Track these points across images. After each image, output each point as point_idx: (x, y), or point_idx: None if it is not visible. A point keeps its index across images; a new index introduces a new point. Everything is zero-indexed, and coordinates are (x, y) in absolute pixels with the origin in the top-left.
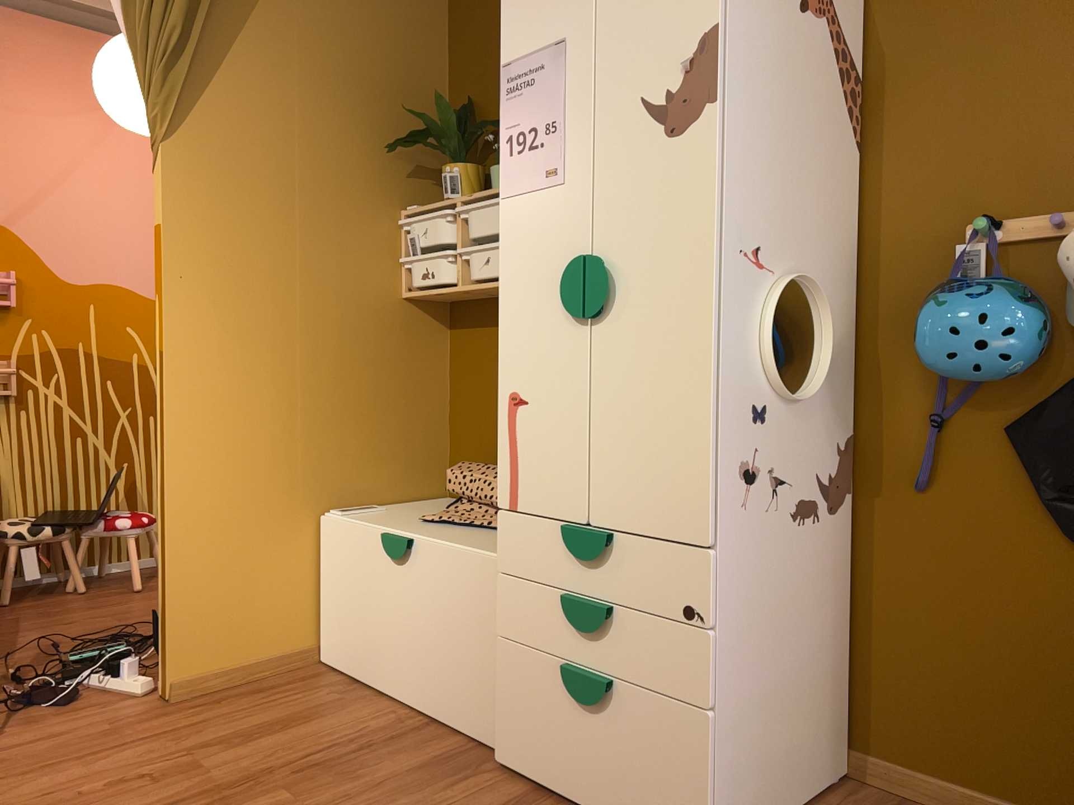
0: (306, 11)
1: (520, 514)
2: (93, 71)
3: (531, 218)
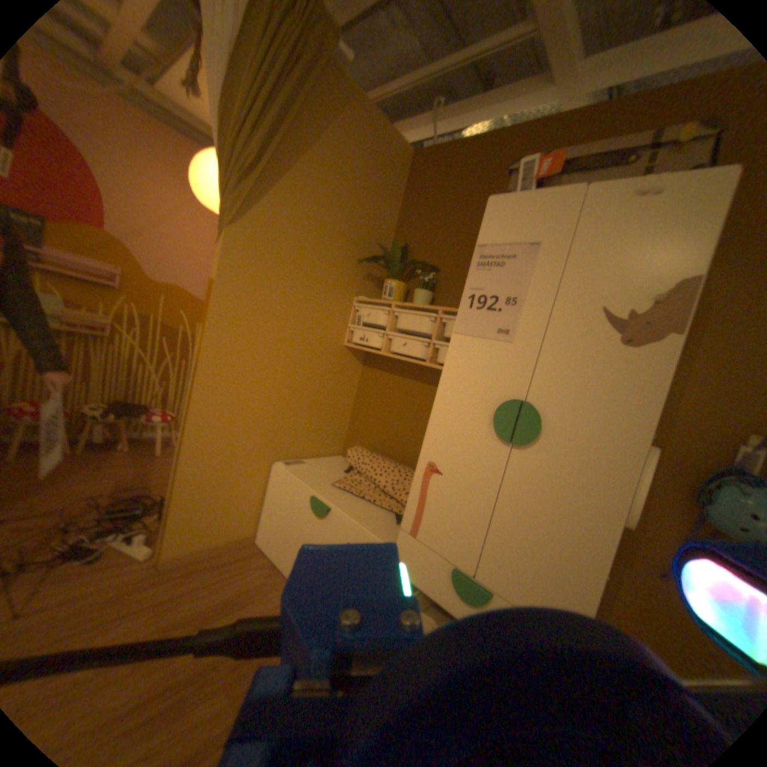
0: (331, 165)
1: (418, 541)
2: (188, 163)
3: (477, 356)
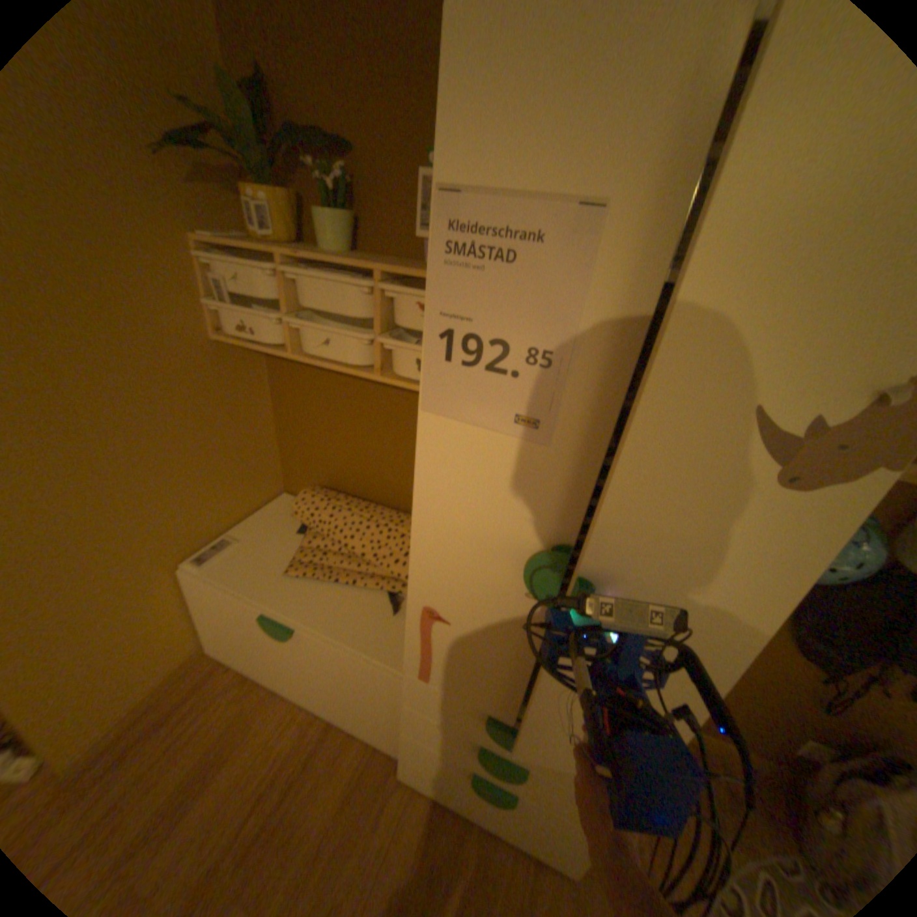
0: None
1: (434, 685)
2: None
3: (480, 461)
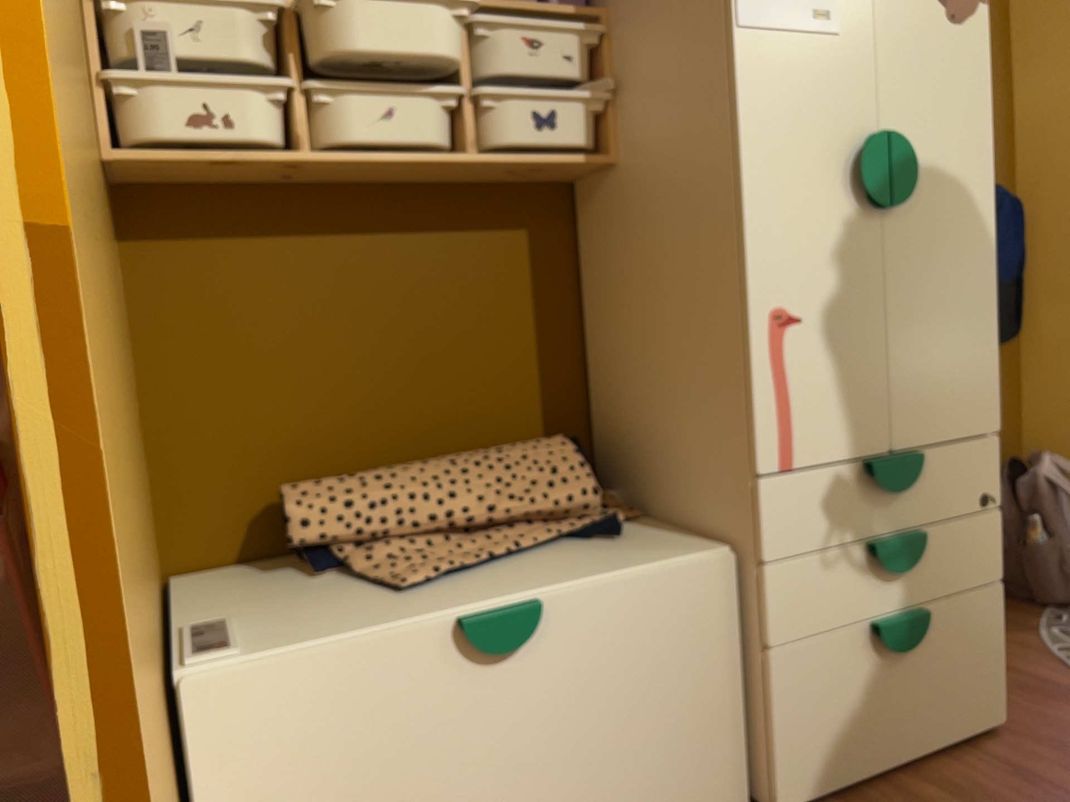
0: None
1: (798, 472)
2: None
3: (795, 69)
